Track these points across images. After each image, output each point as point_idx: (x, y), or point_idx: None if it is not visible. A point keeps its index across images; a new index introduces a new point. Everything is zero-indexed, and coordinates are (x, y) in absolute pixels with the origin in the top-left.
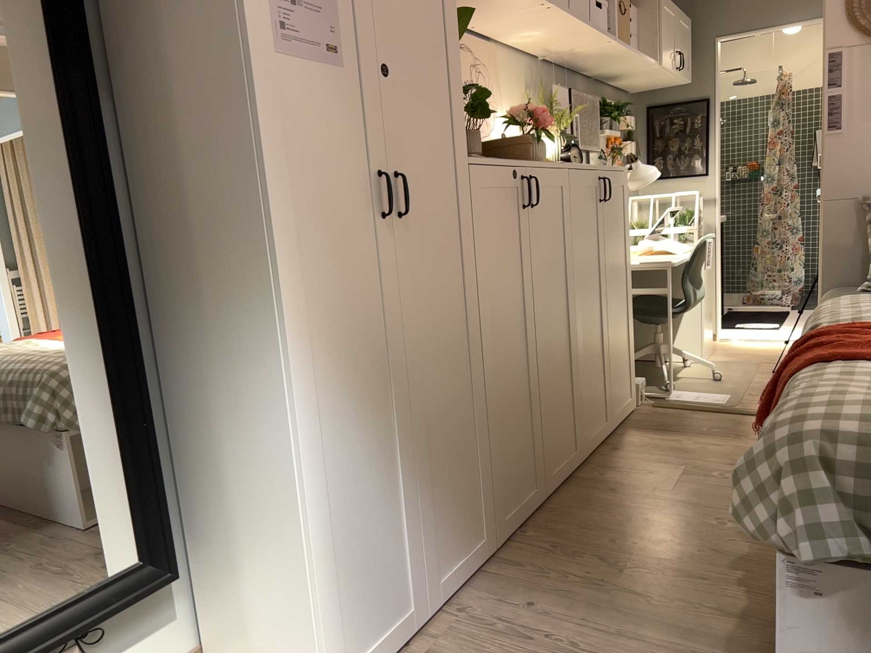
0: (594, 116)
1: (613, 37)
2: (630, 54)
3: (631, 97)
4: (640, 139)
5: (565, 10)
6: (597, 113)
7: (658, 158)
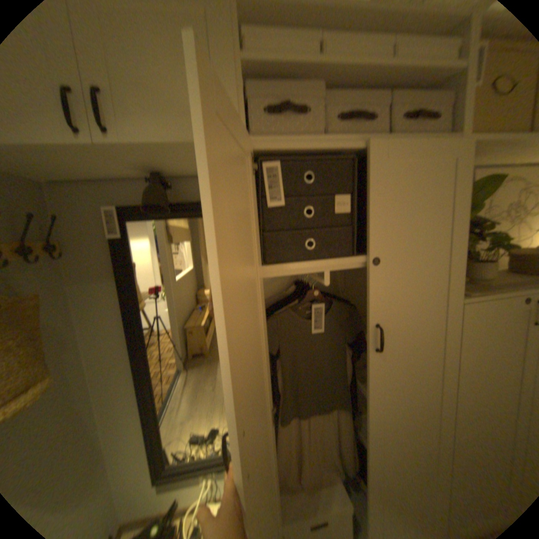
0: None
1: None
2: None
3: None
4: None
5: None
6: None
7: None
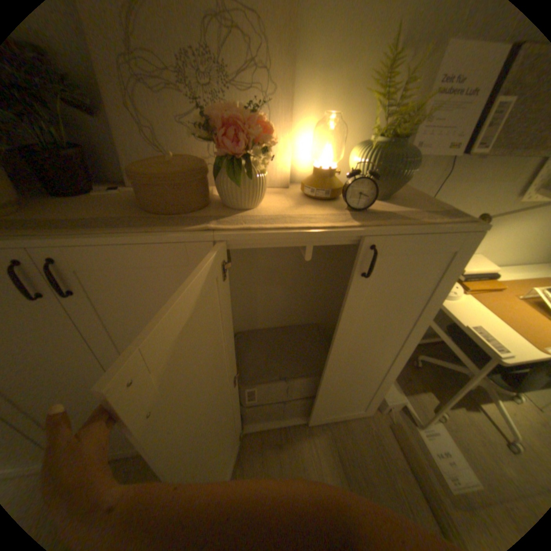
0: None
1: None
2: None
3: None
4: None
5: None
6: None
7: None
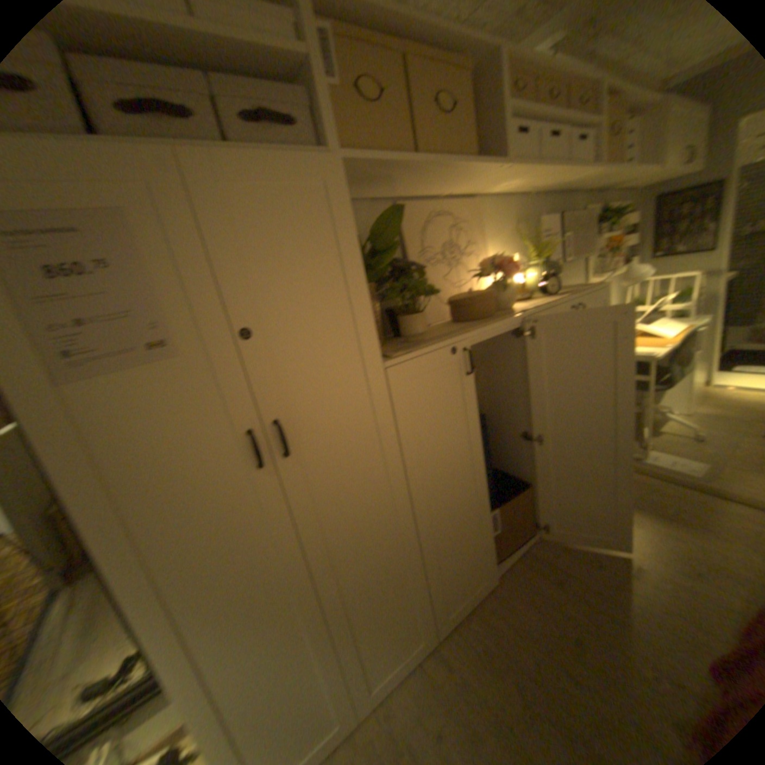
0: (593, 224)
1: (599, 163)
2: (625, 169)
3: (641, 190)
4: (647, 225)
5: (530, 163)
6: (596, 220)
7: (664, 239)
